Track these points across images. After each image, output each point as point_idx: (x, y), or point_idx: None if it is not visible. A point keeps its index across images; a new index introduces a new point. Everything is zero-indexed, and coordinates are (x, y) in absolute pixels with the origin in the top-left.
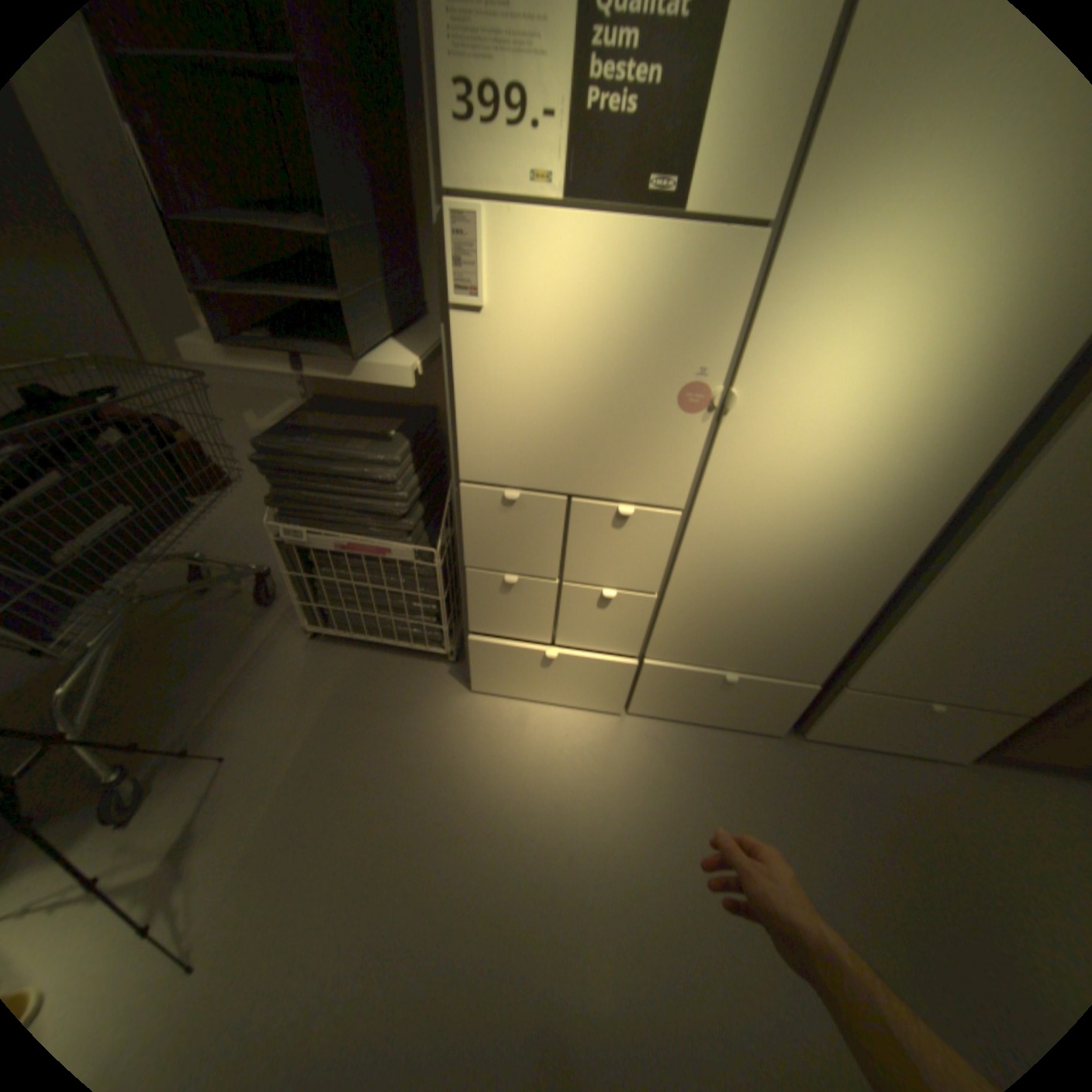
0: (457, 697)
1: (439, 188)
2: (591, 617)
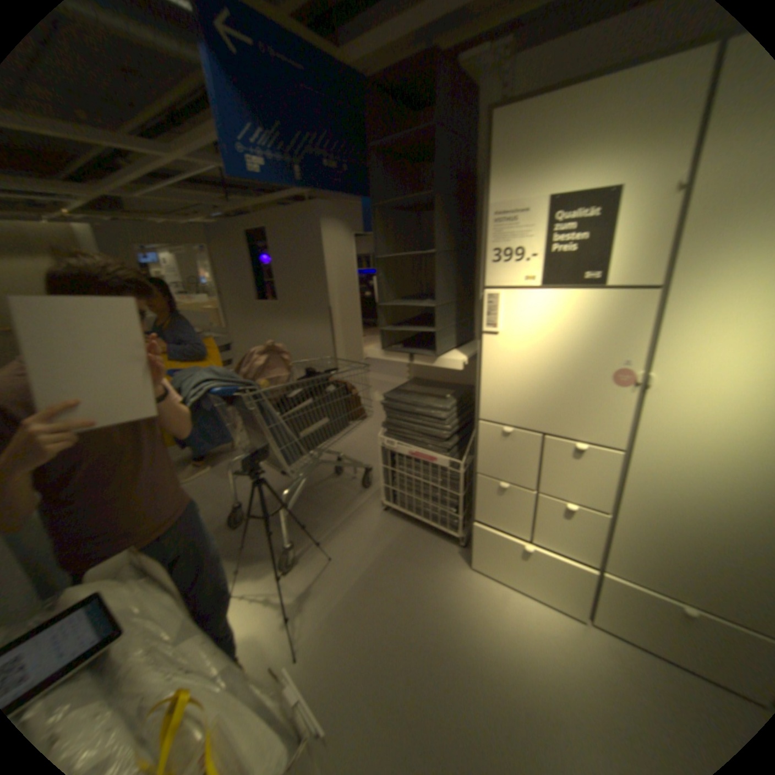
0: (461, 570)
1: (482, 286)
2: (559, 526)
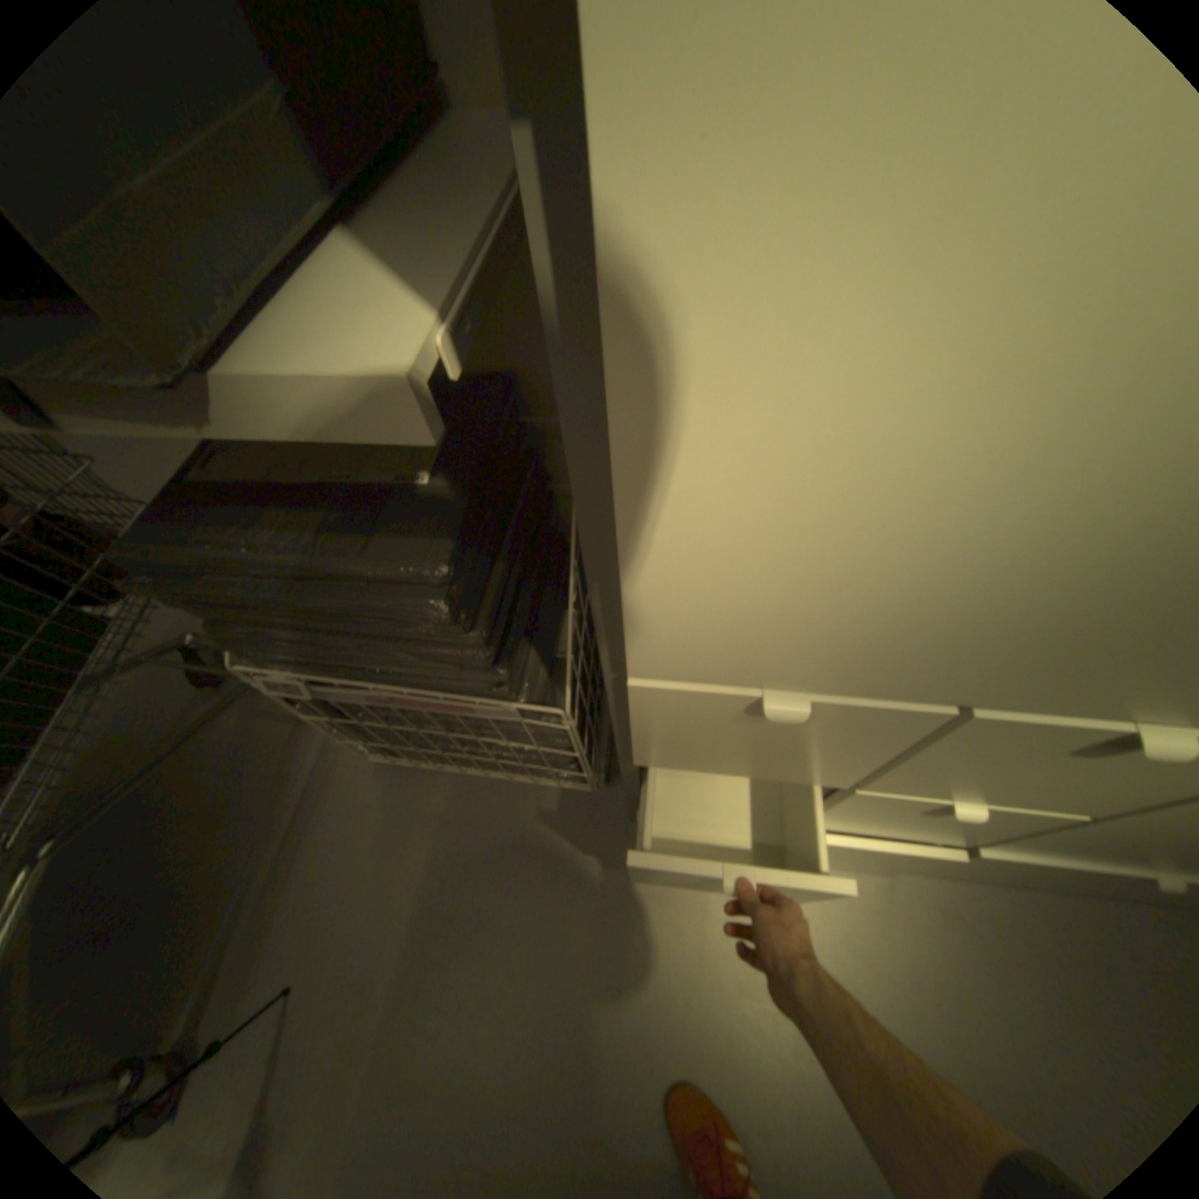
0: (617, 850)
1: None
2: (899, 820)
